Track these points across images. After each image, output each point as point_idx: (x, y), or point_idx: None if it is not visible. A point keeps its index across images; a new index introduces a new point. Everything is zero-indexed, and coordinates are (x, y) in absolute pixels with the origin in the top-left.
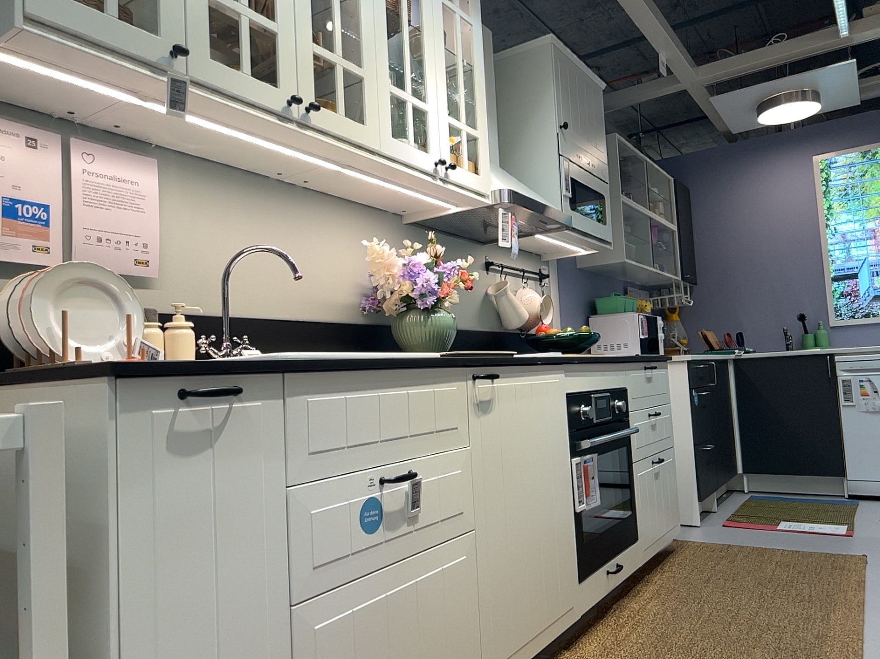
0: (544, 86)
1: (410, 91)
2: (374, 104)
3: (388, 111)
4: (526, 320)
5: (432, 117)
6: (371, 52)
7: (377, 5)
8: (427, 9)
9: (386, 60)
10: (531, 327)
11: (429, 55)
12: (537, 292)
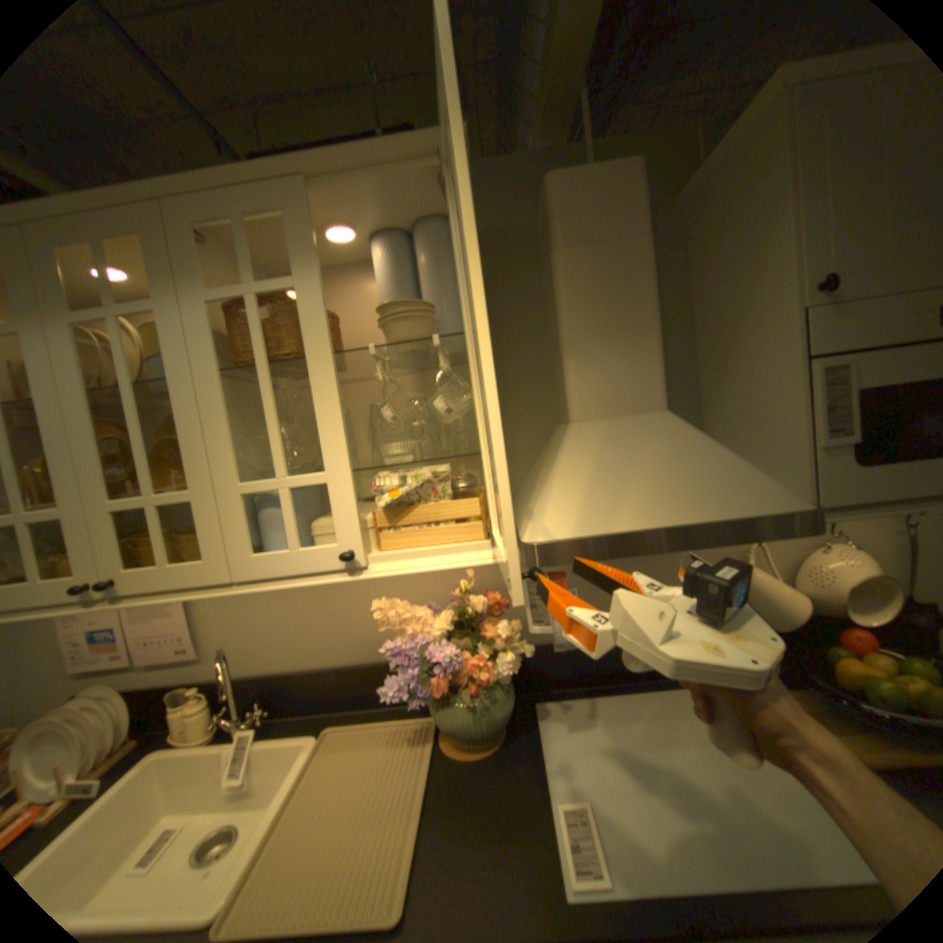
0: (774, 198)
1: (281, 470)
2: (211, 527)
3: (239, 523)
4: (831, 600)
5: (336, 486)
6: (198, 457)
7: (200, 384)
8: (308, 316)
9: (226, 453)
10: (836, 616)
11: (320, 391)
12: (853, 561)
